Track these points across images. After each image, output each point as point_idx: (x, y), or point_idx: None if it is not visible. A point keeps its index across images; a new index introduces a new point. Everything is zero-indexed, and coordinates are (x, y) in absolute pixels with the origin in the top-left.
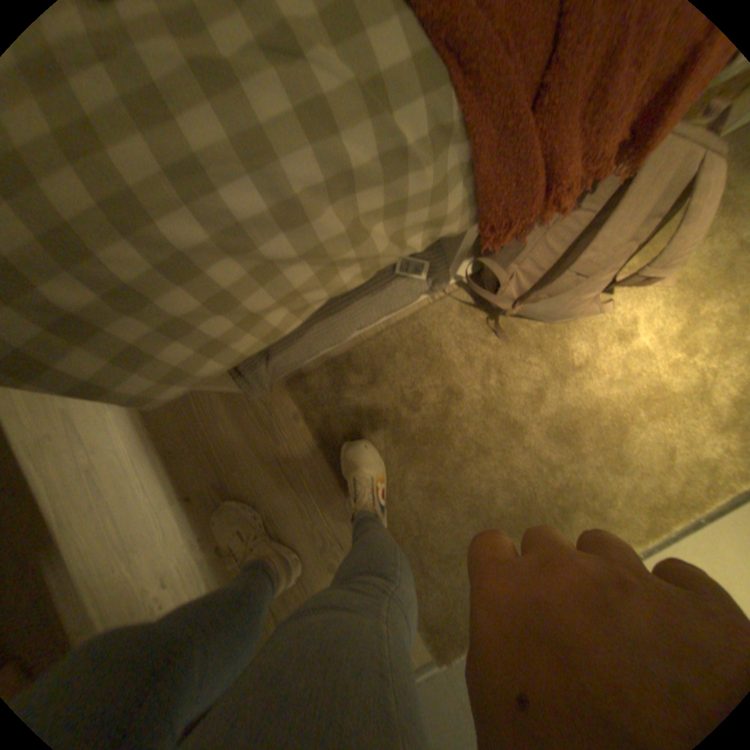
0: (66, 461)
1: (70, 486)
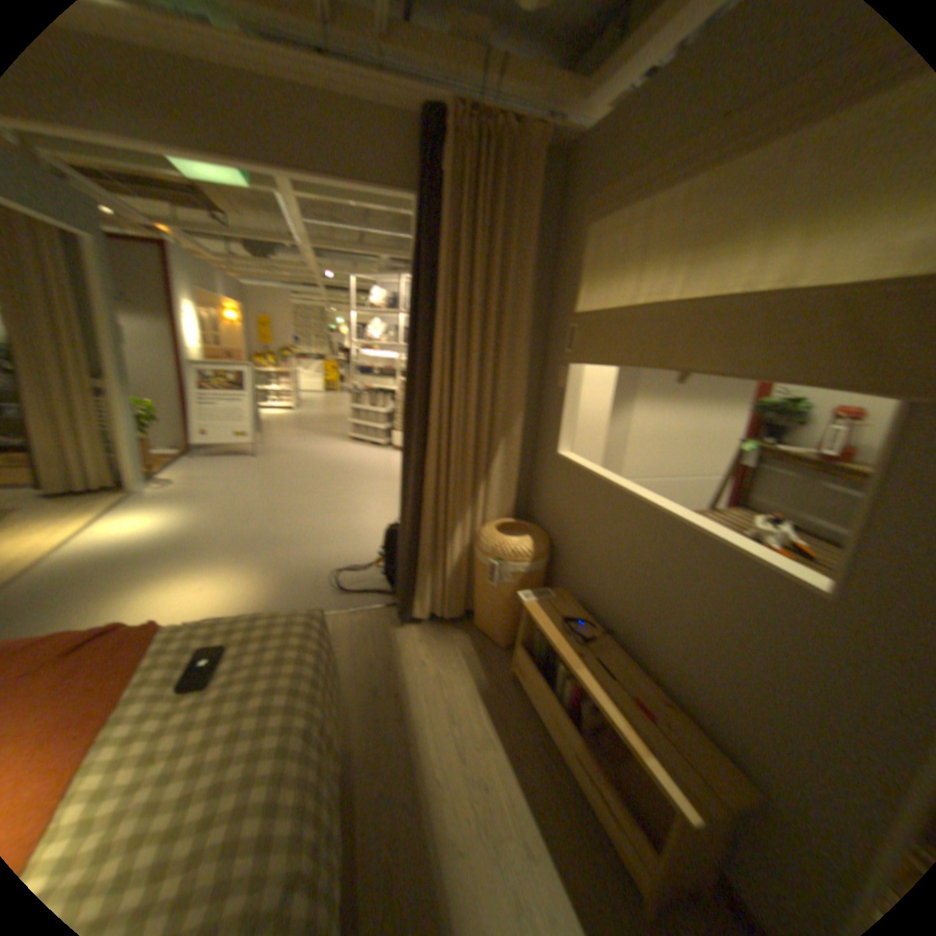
0: (465, 734)
1: (463, 719)
